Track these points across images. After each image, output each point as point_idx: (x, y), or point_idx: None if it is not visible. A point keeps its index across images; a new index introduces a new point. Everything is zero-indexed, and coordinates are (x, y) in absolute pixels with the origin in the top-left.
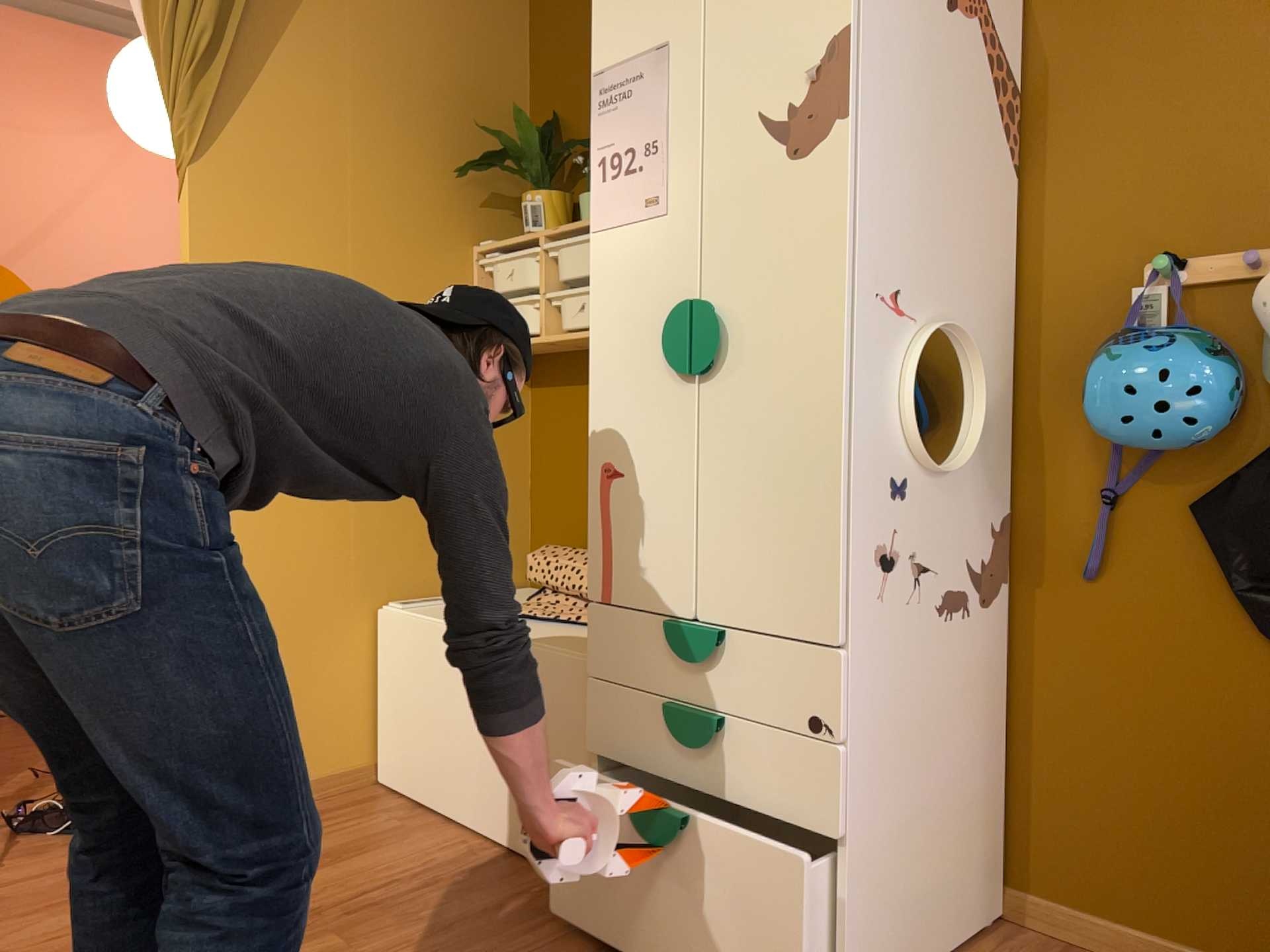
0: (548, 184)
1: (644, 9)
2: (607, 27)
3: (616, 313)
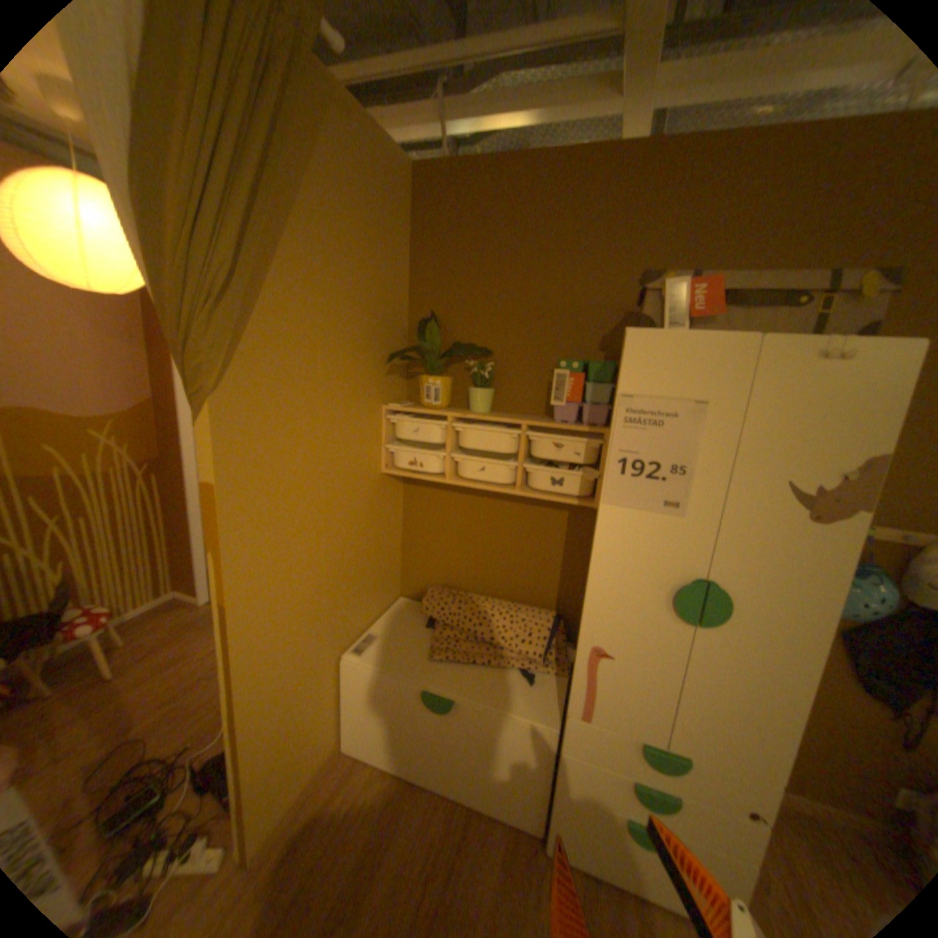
0: (440, 370)
1: (687, 364)
2: (641, 362)
3: (621, 564)
